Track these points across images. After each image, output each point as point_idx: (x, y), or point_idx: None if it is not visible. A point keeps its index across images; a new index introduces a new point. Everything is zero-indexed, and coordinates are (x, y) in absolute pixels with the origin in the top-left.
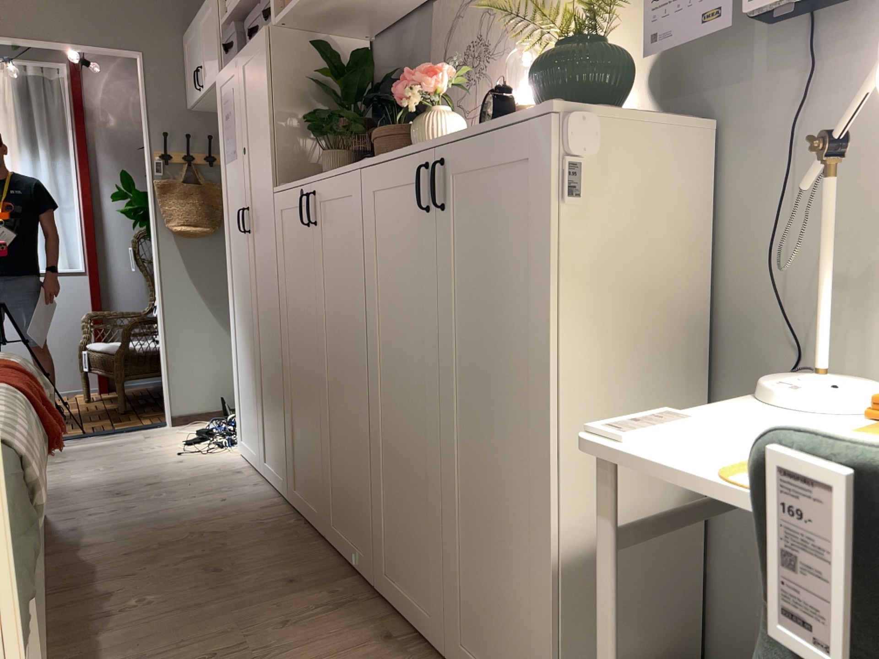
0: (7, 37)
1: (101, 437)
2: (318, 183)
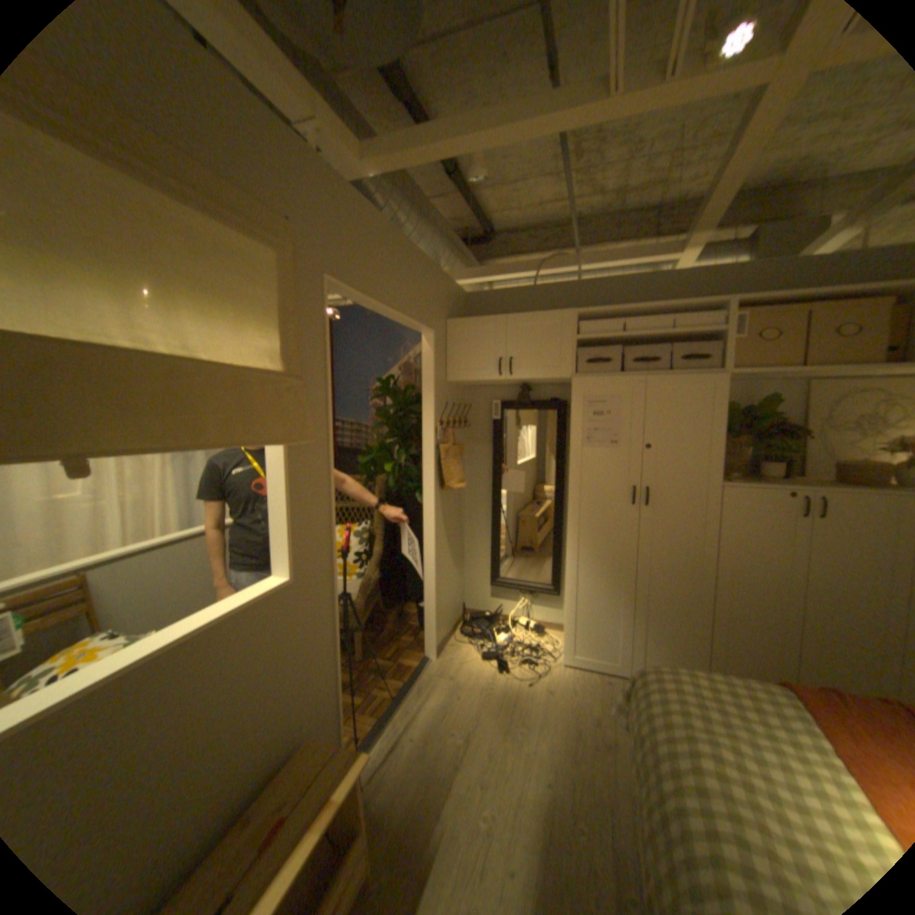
0: (380, 306)
1: (411, 699)
2: (836, 495)
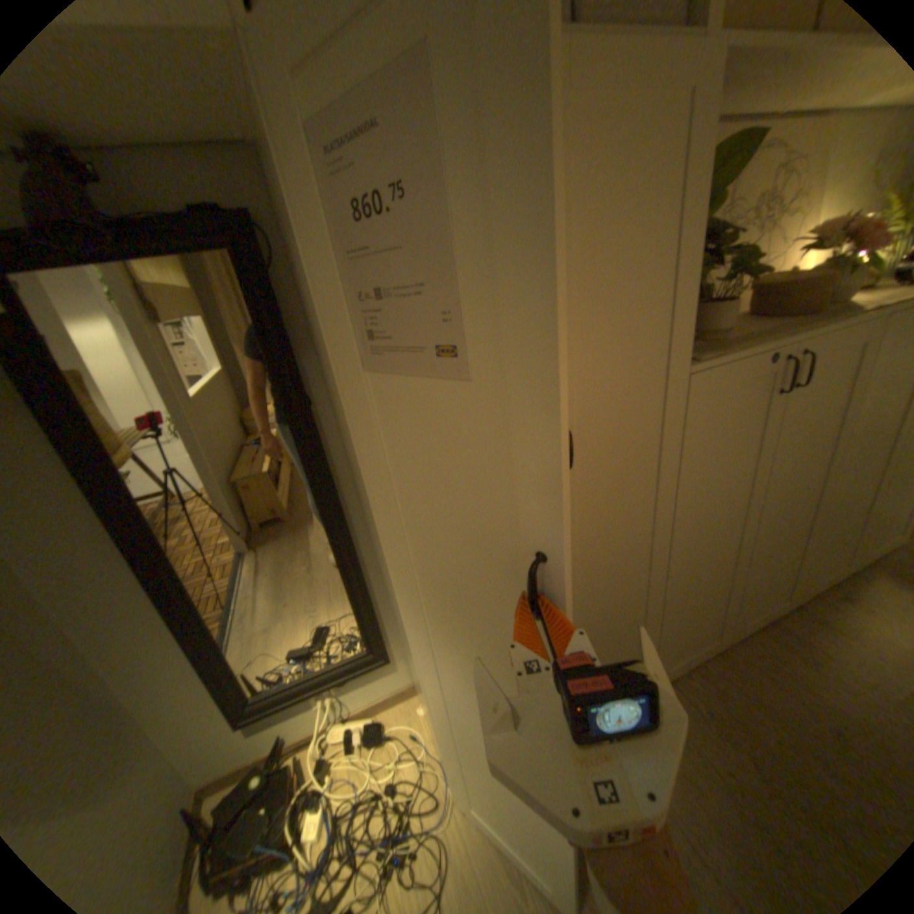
0: None
1: None
2: (819, 339)
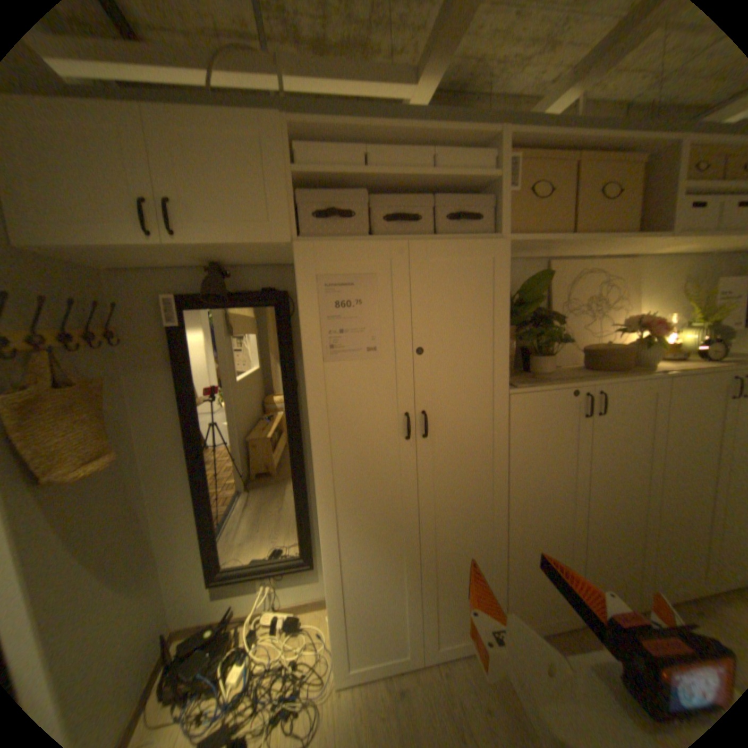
0: None
1: None
2: (611, 386)
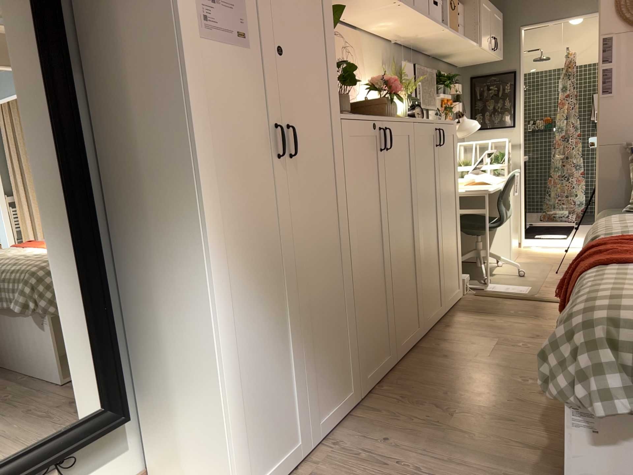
0: None
1: None
2: (387, 121)
